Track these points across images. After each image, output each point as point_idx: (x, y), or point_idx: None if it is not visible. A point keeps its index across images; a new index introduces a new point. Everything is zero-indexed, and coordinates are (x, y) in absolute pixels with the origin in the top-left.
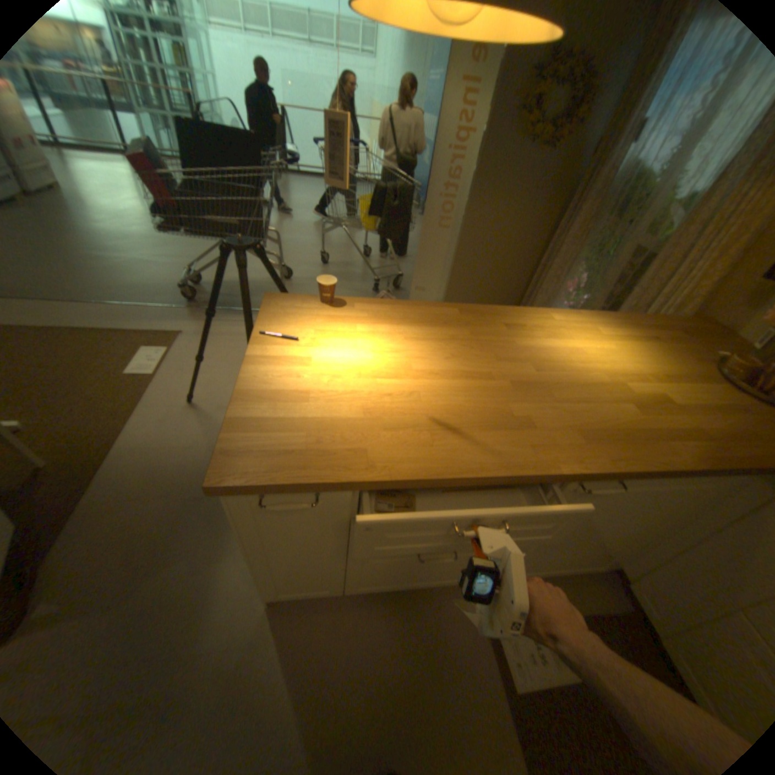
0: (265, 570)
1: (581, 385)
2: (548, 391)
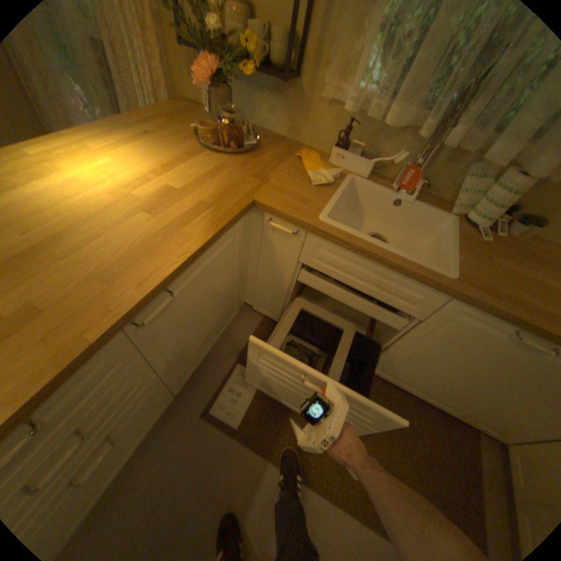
0: None
1: (83, 221)
2: (43, 253)
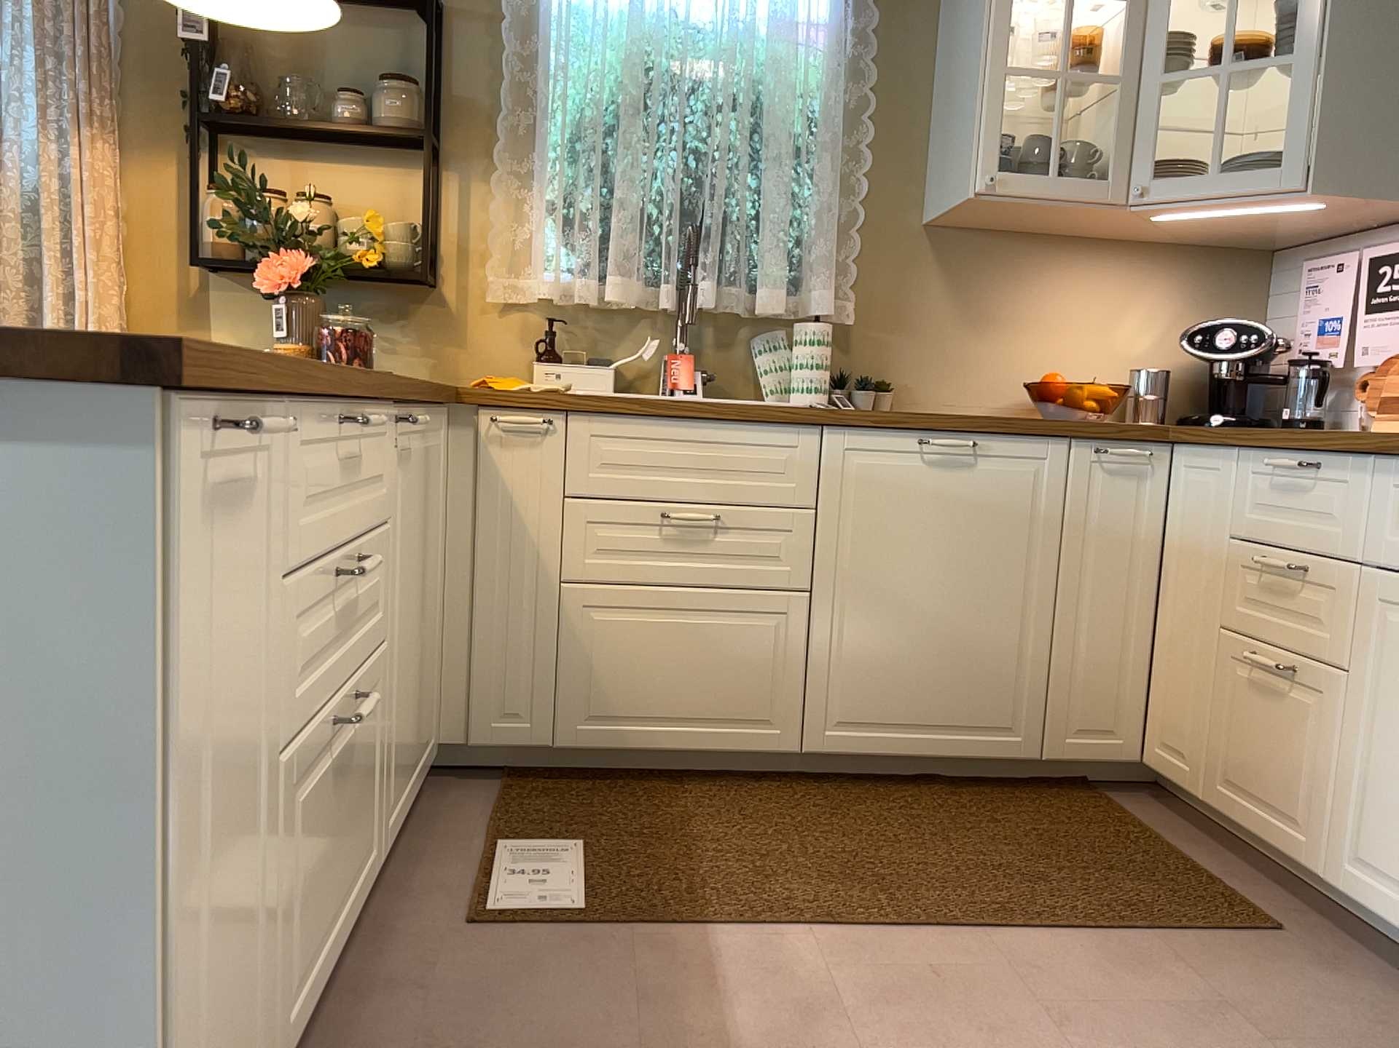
0: (163, 954)
1: None
2: None
